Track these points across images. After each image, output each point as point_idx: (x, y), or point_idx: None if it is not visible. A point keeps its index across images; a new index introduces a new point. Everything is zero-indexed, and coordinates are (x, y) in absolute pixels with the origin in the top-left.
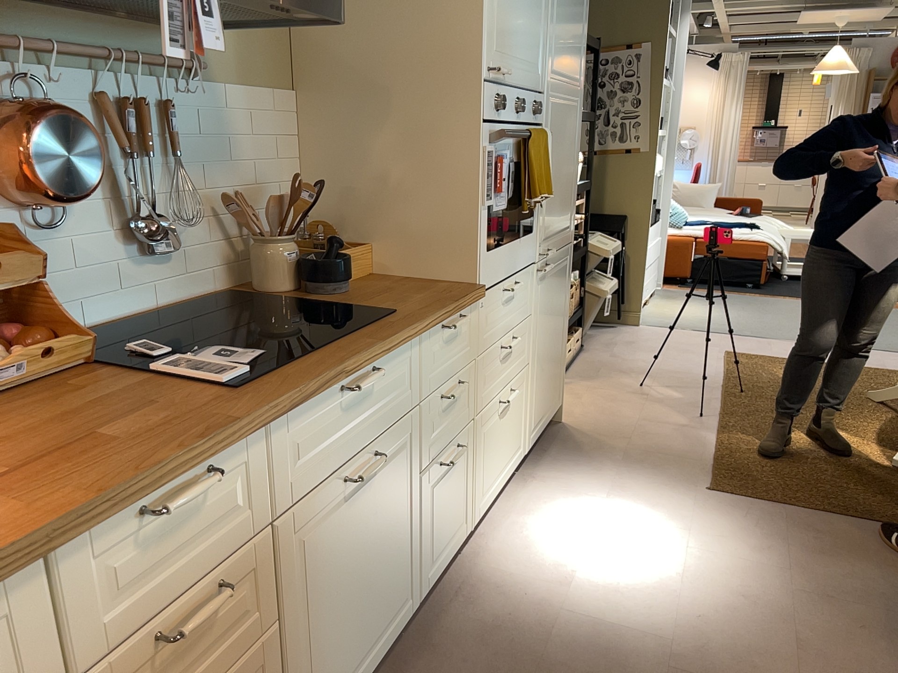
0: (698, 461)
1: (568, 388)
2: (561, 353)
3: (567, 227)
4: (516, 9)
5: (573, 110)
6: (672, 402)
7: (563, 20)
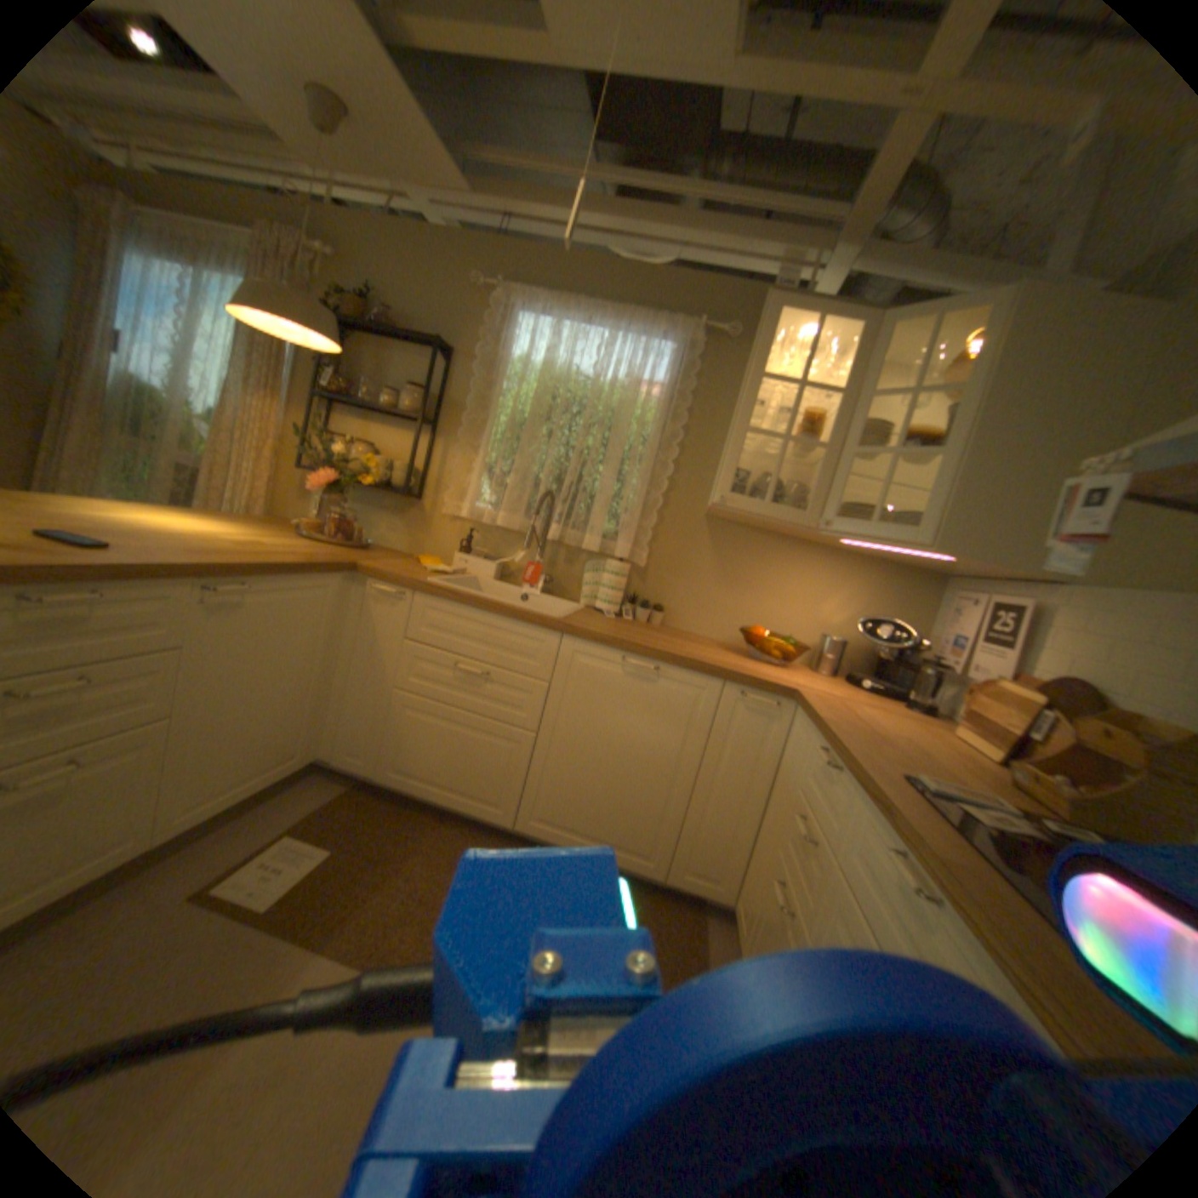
0: None
1: None
2: None
3: None
4: None
5: None
6: None
7: None
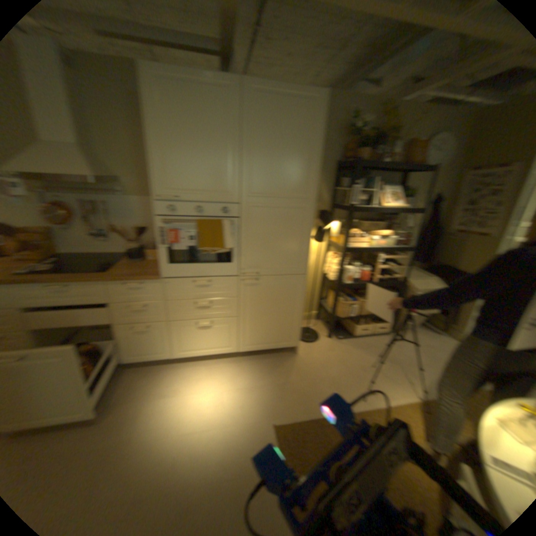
0: (305, 416)
1: (337, 346)
2: (295, 324)
3: (295, 266)
4: (192, 168)
5: (297, 209)
6: (369, 386)
7: (270, 165)
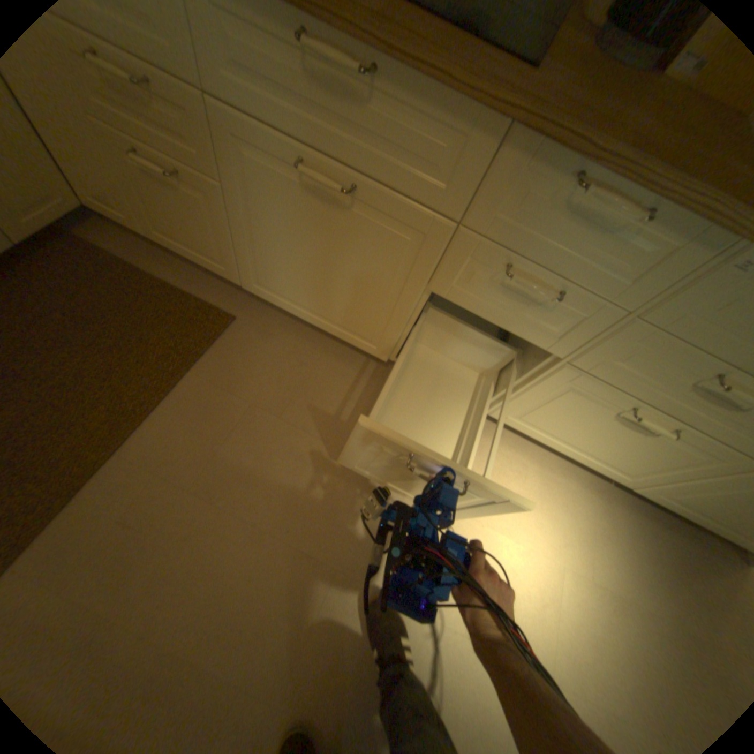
0: None
1: None
2: None
3: None
4: None
5: None
6: None
7: None
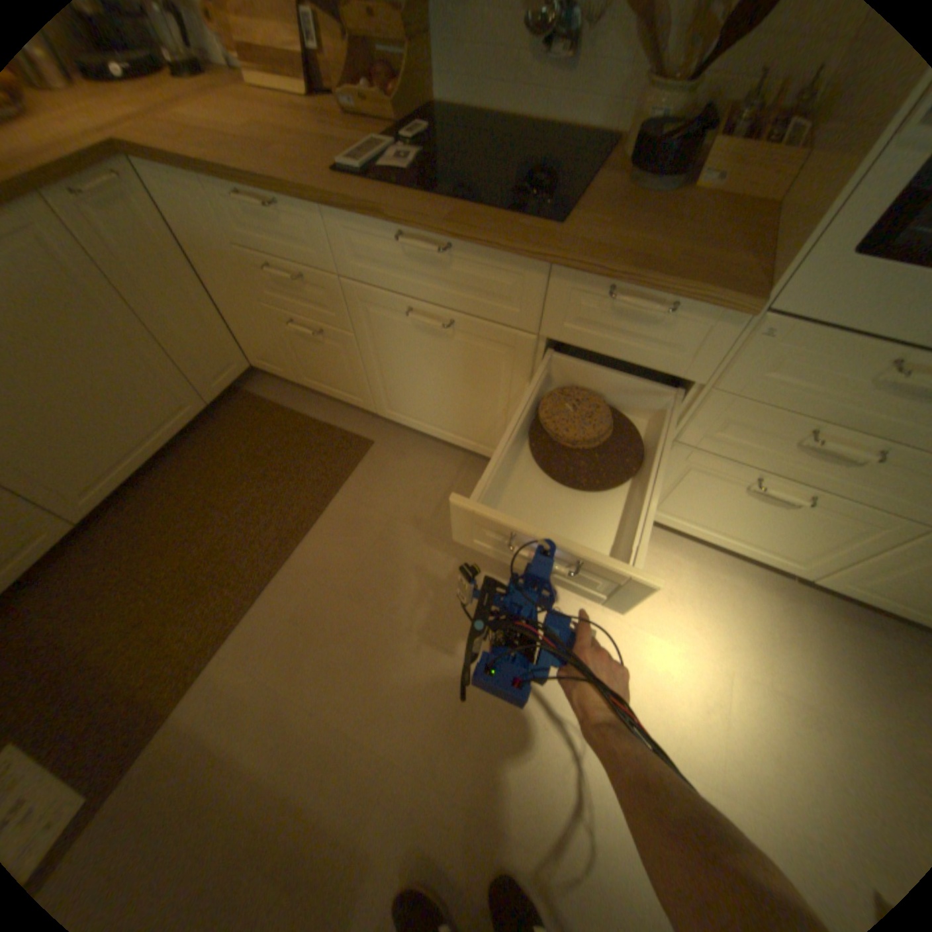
0: None
1: None
2: None
3: None
4: None
5: None
6: None
7: None
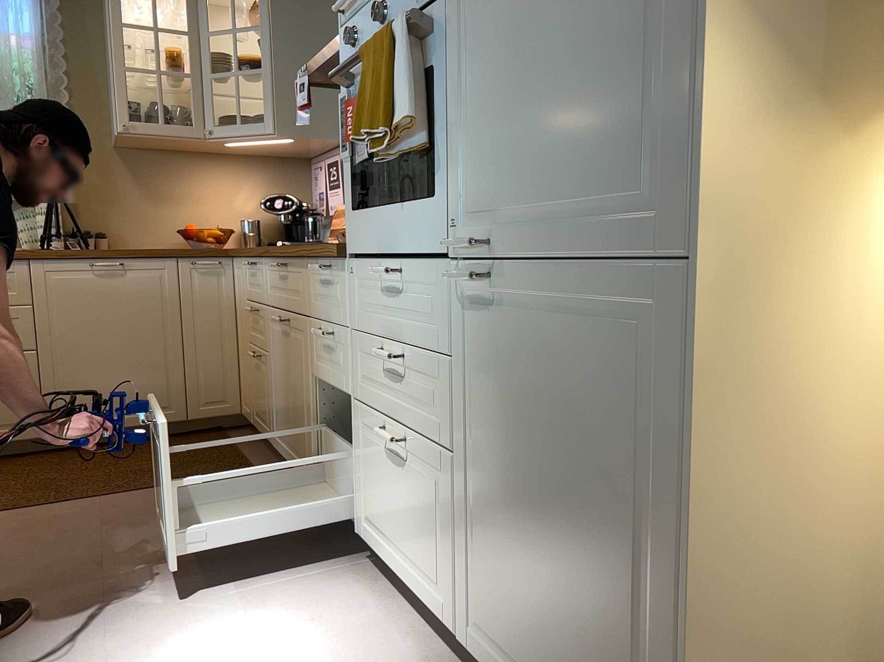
0: None
1: None
2: None
3: (638, 198)
4: None
5: None
6: None
7: None
